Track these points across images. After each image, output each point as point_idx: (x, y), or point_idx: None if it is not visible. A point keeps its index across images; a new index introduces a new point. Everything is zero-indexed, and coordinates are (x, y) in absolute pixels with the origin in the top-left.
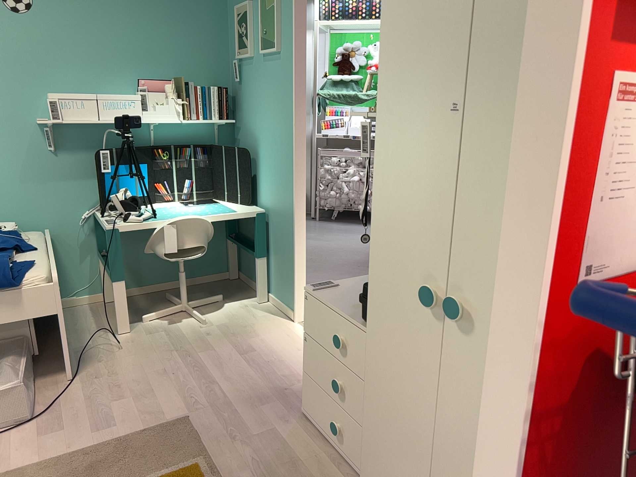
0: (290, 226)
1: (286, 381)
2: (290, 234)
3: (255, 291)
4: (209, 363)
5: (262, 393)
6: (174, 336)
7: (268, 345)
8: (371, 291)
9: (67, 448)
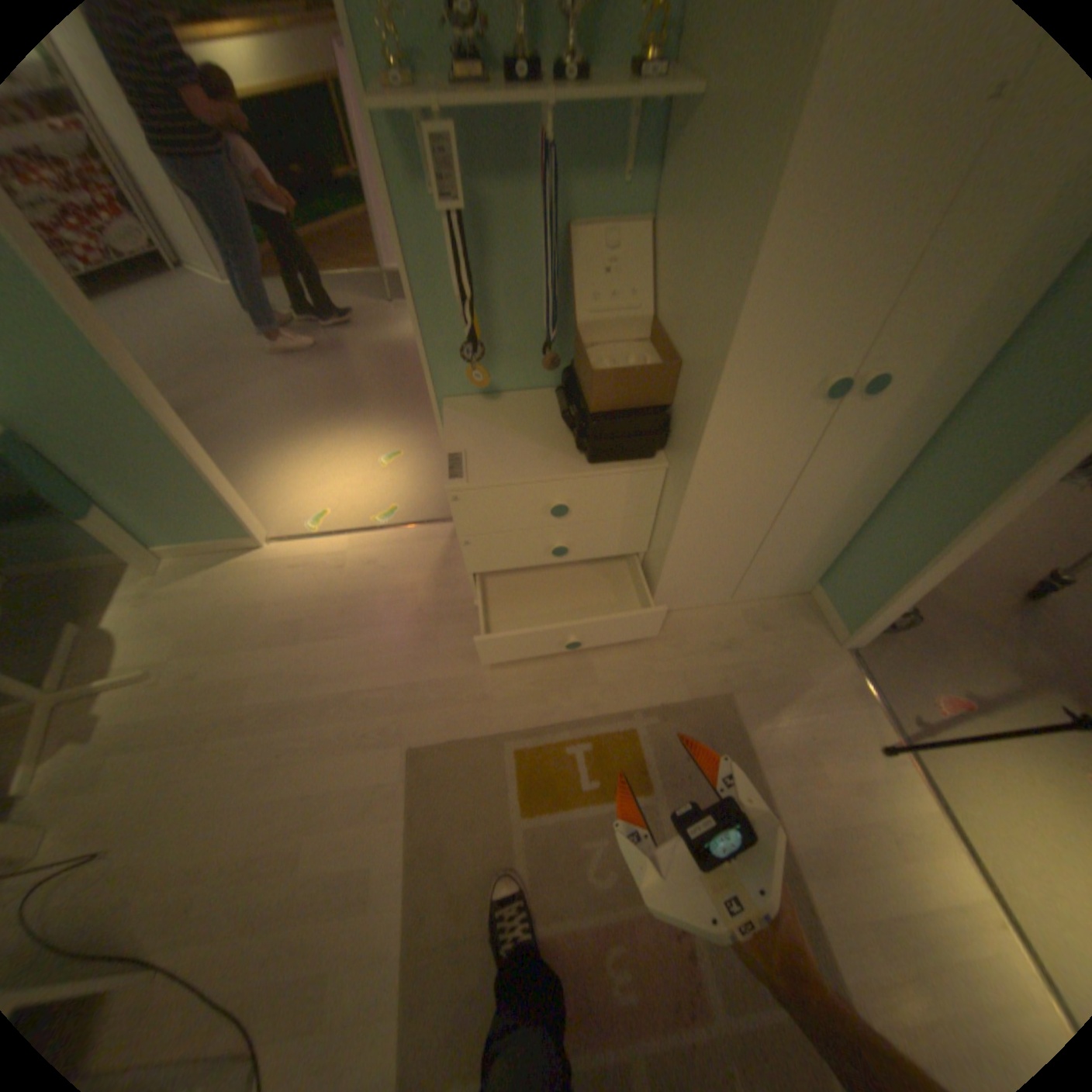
0: (137, 422)
1: (401, 604)
2: (148, 436)
3: (101, 568)
4: (286, 693)
5: (409, 640)
6: (146, 739)
7: (298, 600)
8: (709, 427)
9: (383, 959)
